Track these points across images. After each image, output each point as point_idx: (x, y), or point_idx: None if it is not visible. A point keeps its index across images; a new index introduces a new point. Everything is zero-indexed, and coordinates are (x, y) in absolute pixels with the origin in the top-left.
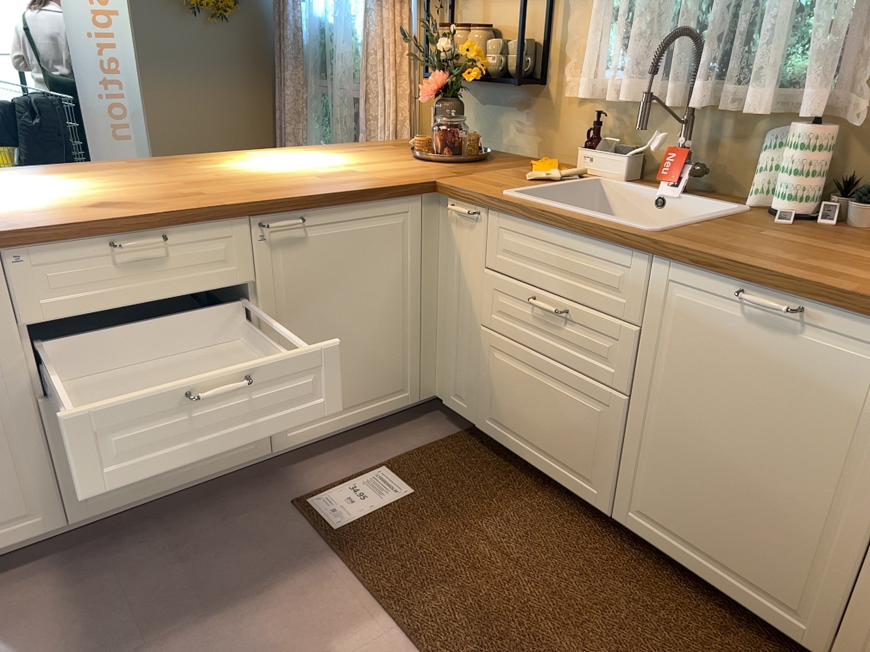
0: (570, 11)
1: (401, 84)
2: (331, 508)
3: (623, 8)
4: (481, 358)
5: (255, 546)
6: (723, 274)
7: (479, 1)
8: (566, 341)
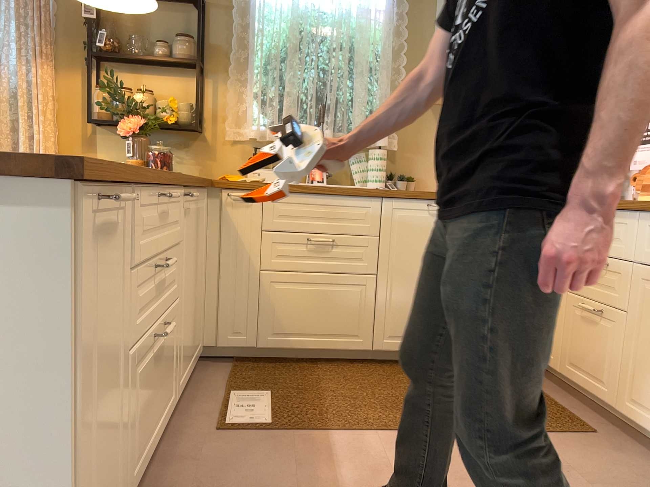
0: (221, 89)
1: (49, 128)
2: (246, 419)
3: (263, 91)
4: (260, 294)
5: (243, 457)
6: (421, 198)
7: (132, 74)
8: (333, 258)
